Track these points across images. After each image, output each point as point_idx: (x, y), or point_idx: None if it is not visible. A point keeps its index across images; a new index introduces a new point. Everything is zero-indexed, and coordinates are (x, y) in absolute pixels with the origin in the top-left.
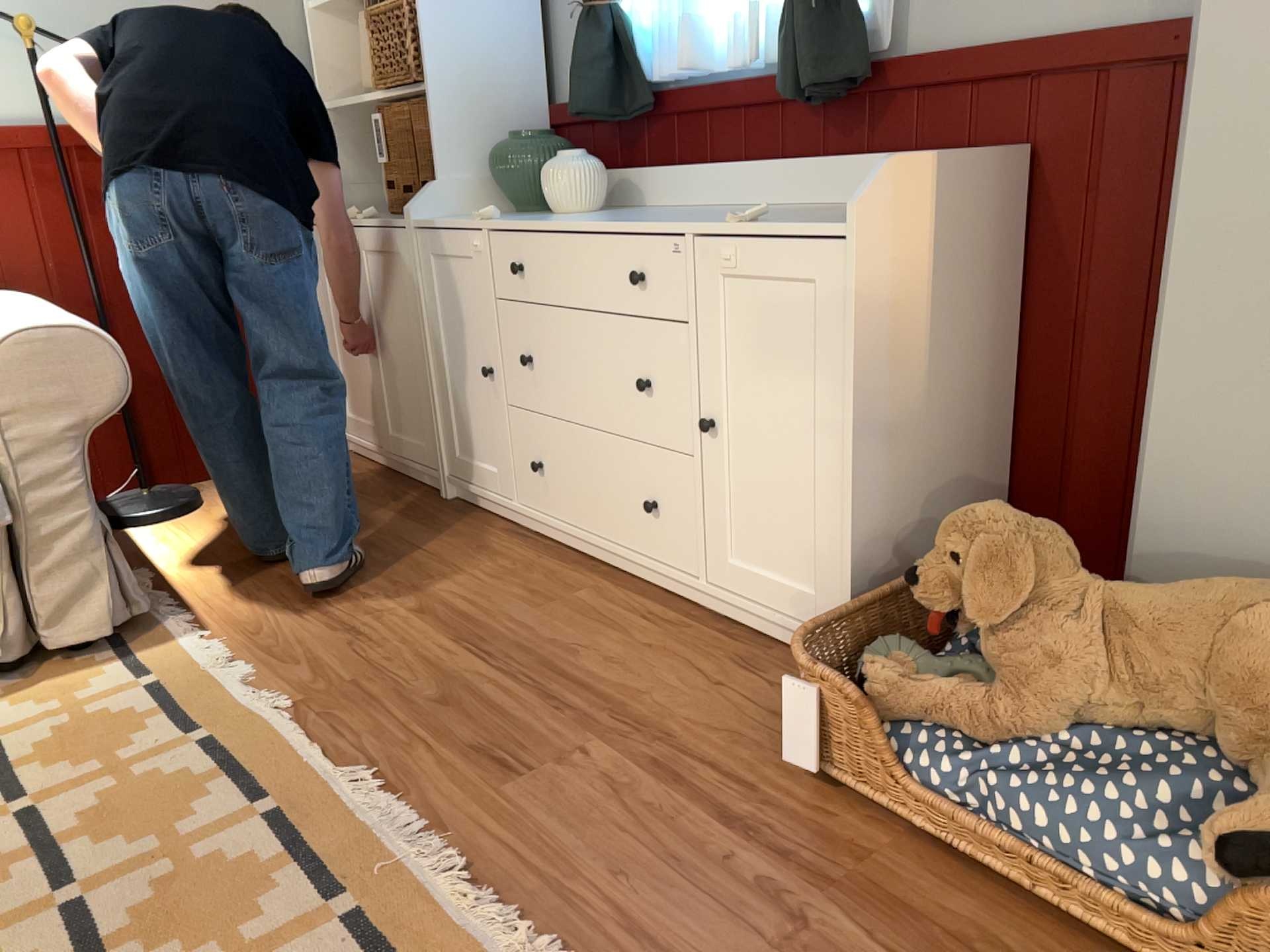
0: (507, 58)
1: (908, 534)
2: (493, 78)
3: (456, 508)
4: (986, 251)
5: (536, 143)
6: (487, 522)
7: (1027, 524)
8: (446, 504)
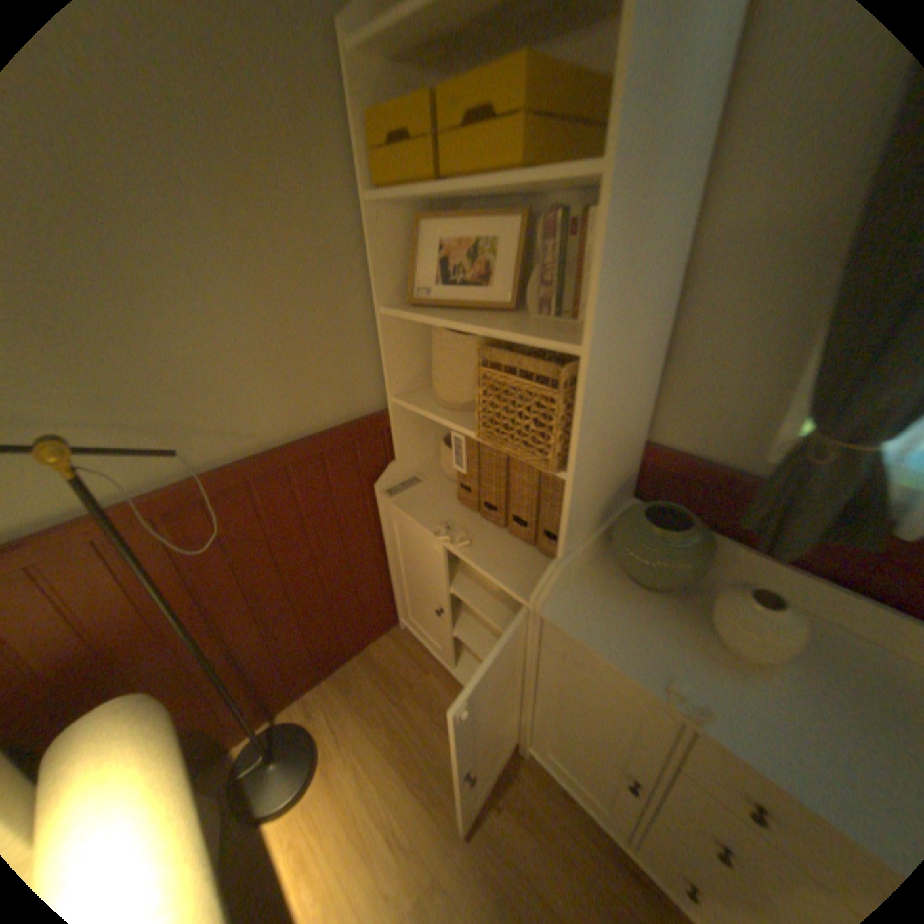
0: (638, 415)
1: None
2: (624, 441)
3: (546, 786)
4: None
5: (700, 549)
6: (589, 828)
7: None
8: (533, 773)
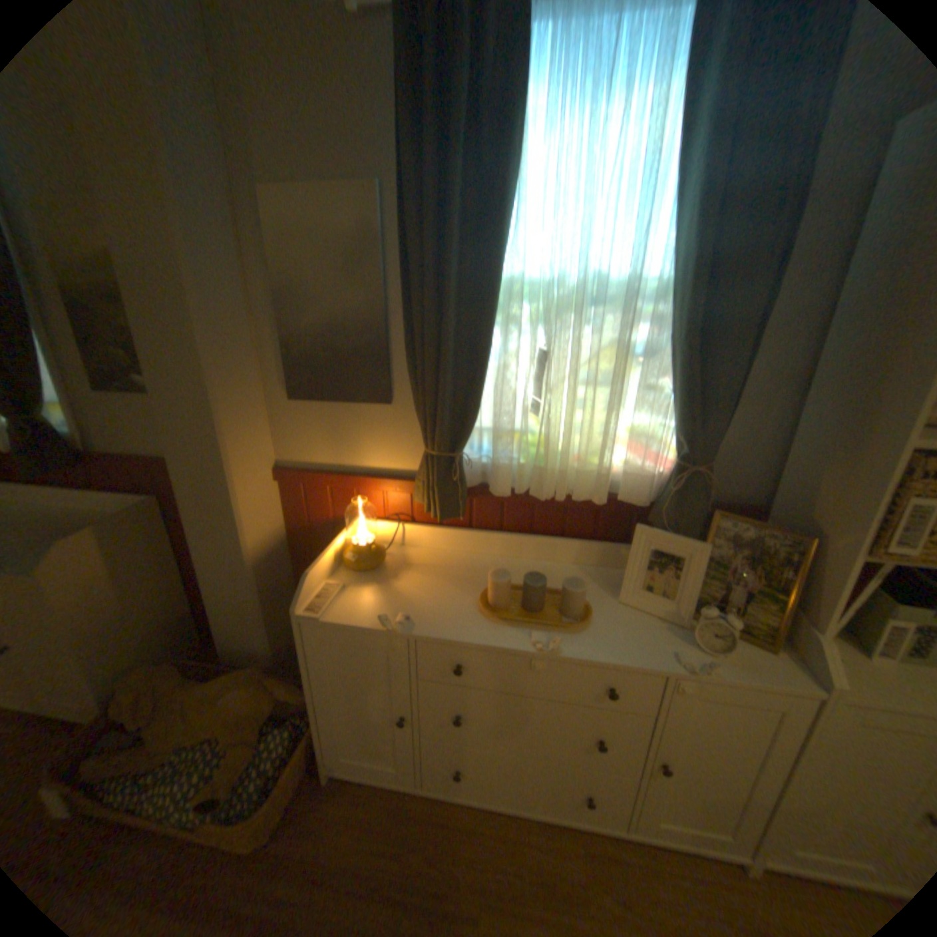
0: None
1: (131, 664)
2: None
3: None
4: (144, 542)
5: None
6: None
7: (153, 678)
8: None
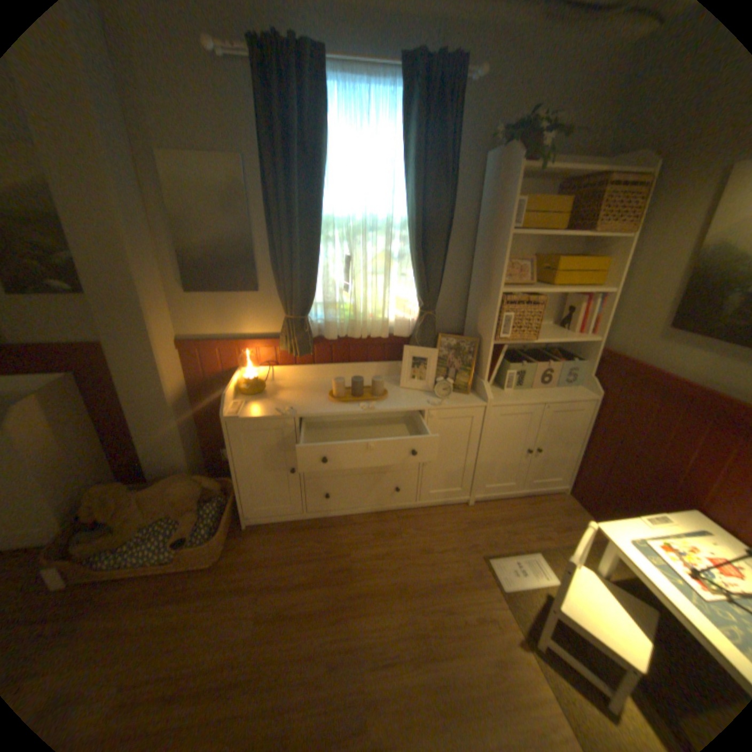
0: None
1: (74, 496)
2: None
3: None
4: (69, 407)
5: None
6: None
7: (108, 490)
8: None
